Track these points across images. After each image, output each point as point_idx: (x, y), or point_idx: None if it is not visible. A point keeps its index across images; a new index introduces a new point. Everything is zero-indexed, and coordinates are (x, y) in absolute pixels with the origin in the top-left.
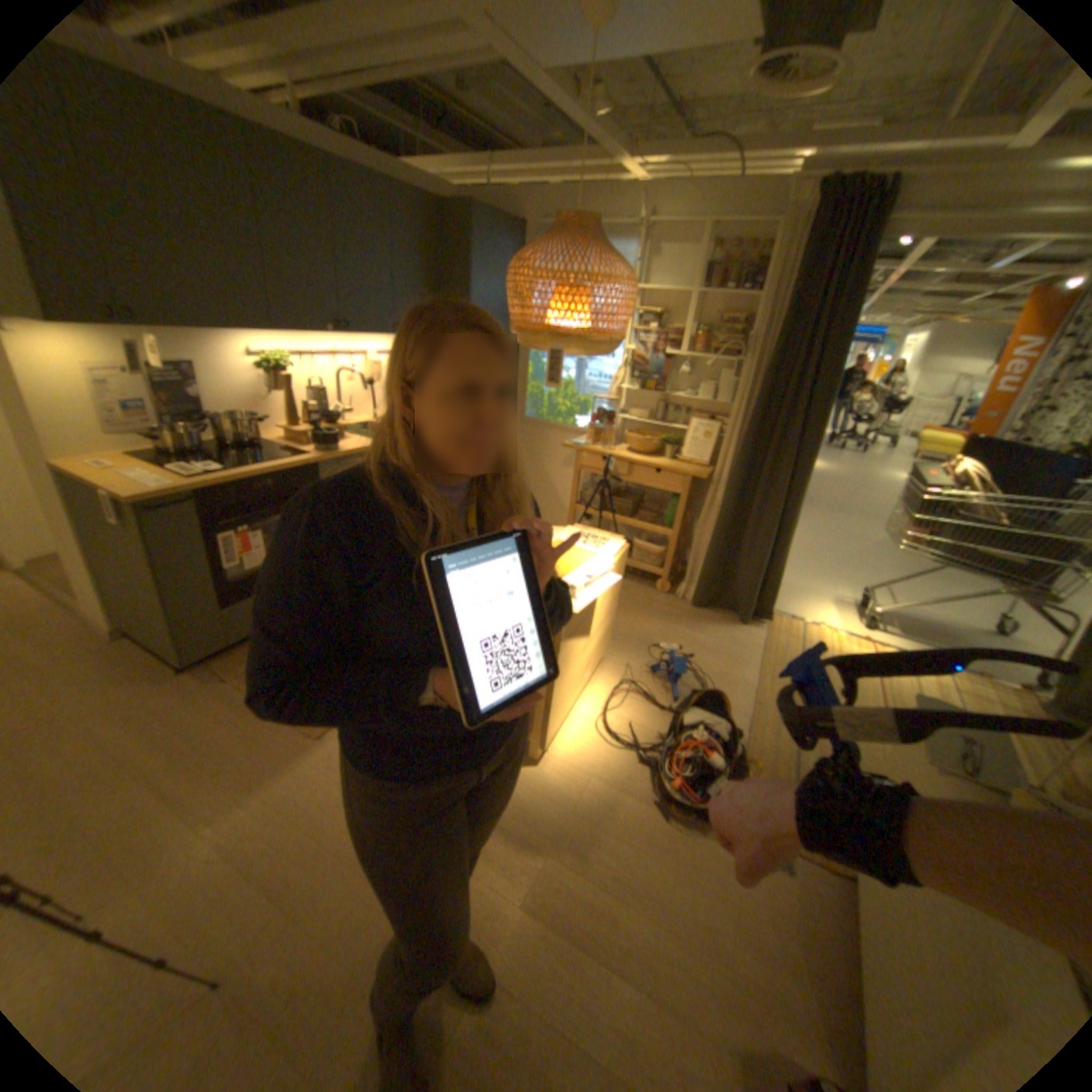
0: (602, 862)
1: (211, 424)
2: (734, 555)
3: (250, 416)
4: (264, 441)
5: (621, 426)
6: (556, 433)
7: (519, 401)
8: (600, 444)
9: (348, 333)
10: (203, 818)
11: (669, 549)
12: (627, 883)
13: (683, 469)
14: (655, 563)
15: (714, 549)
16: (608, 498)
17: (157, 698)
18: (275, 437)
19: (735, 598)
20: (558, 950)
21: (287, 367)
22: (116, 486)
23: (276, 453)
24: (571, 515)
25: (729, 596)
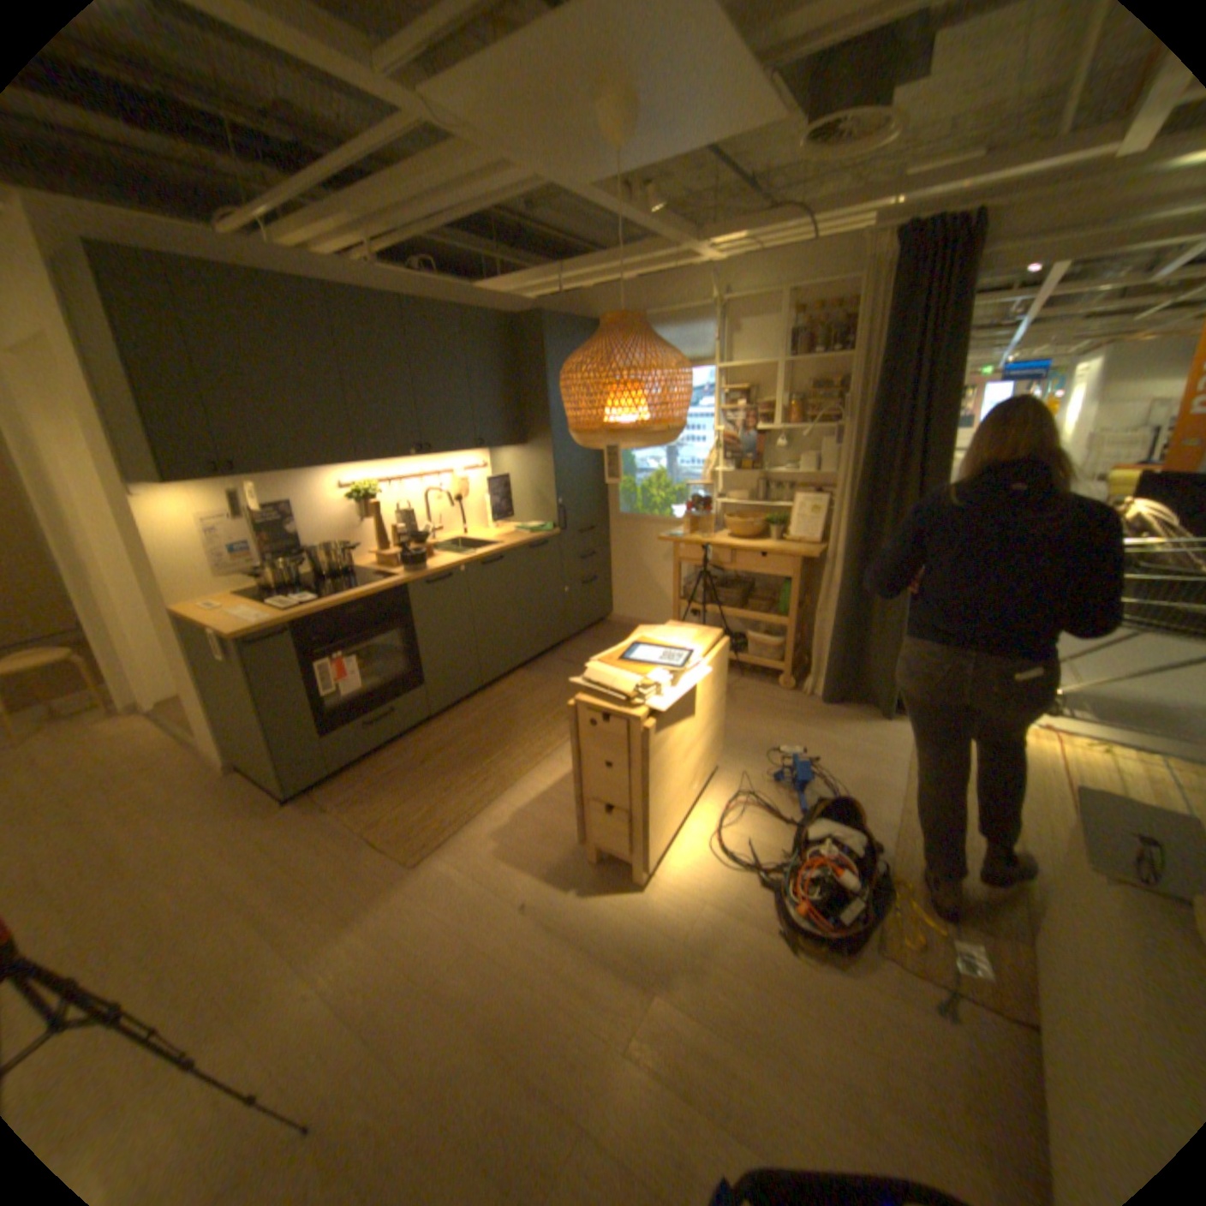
0: (718, 1002)
1: (309, 556)
2: (863, 640)
3: (344, 544)
4: (358, 567)
5: (721, 510)
6: (654, 526)
7: (613, 497)
8: (699, 532)
9: (432, 454)
10: (301, 951)
11: (789, 639)
12: (748, 1028)
13: (792, 549)
14: (775, 656)
15: (839, 635)
16: (713, 589)
17: (264, 830)
18: (369, 562)
19: (871, 689)
20: (667, 1105)
21: (377, 494)
22: (223, 623)
23: (368, 578)
24: (676, 612)
25: (864, 687)
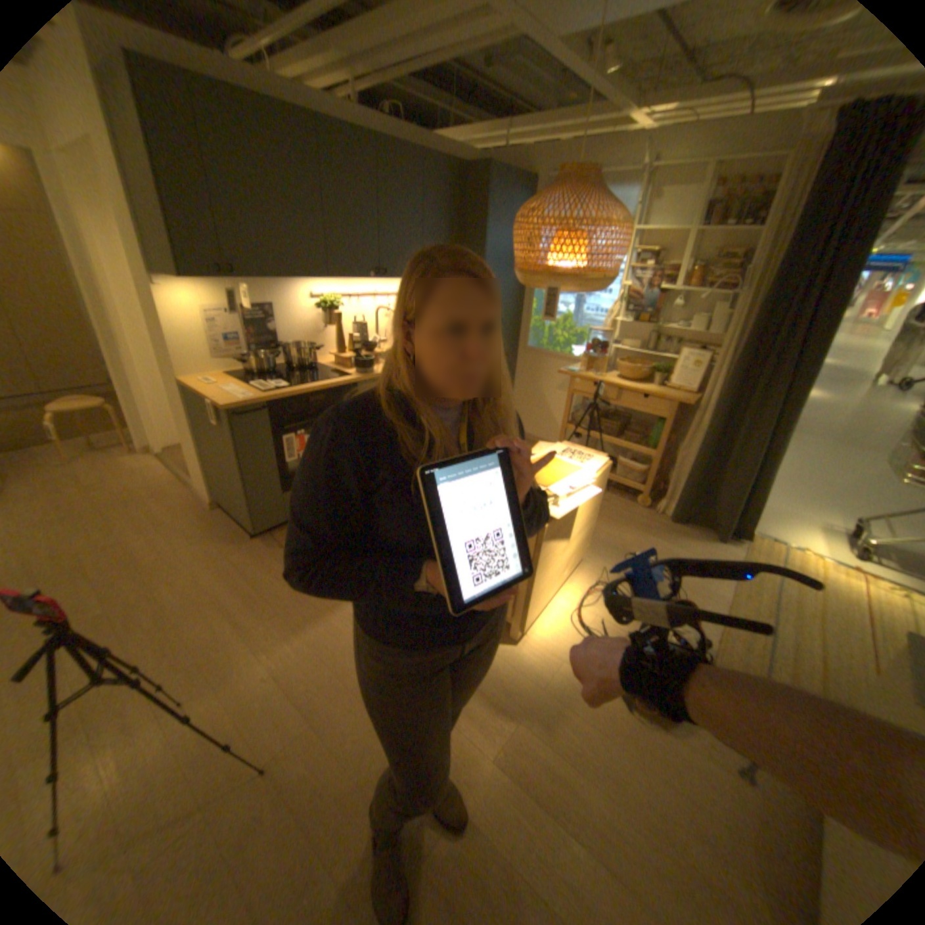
0: (568, 737)
1: (284, 351)
2: (718, 477)
3: (311, 345)
4: (320, 364)
5: (614, 354)
6: (554, 361)
7: (524, 332)
8: (593, 370)
9: (386, 278)
10: (263, 647)
11: (653, 468)
12: (589, 760)
13: (671, 394)
14: (638, 479)
15: (697, 470)
16: (597, 419)
17: (239, 554)
18: (328, 361)
19: (716, 517)
20: (524, 804)
21: (339, 306)
22: (218, 396)
23: (328, 374)
24: (563, 433)
25: (709, 515)
